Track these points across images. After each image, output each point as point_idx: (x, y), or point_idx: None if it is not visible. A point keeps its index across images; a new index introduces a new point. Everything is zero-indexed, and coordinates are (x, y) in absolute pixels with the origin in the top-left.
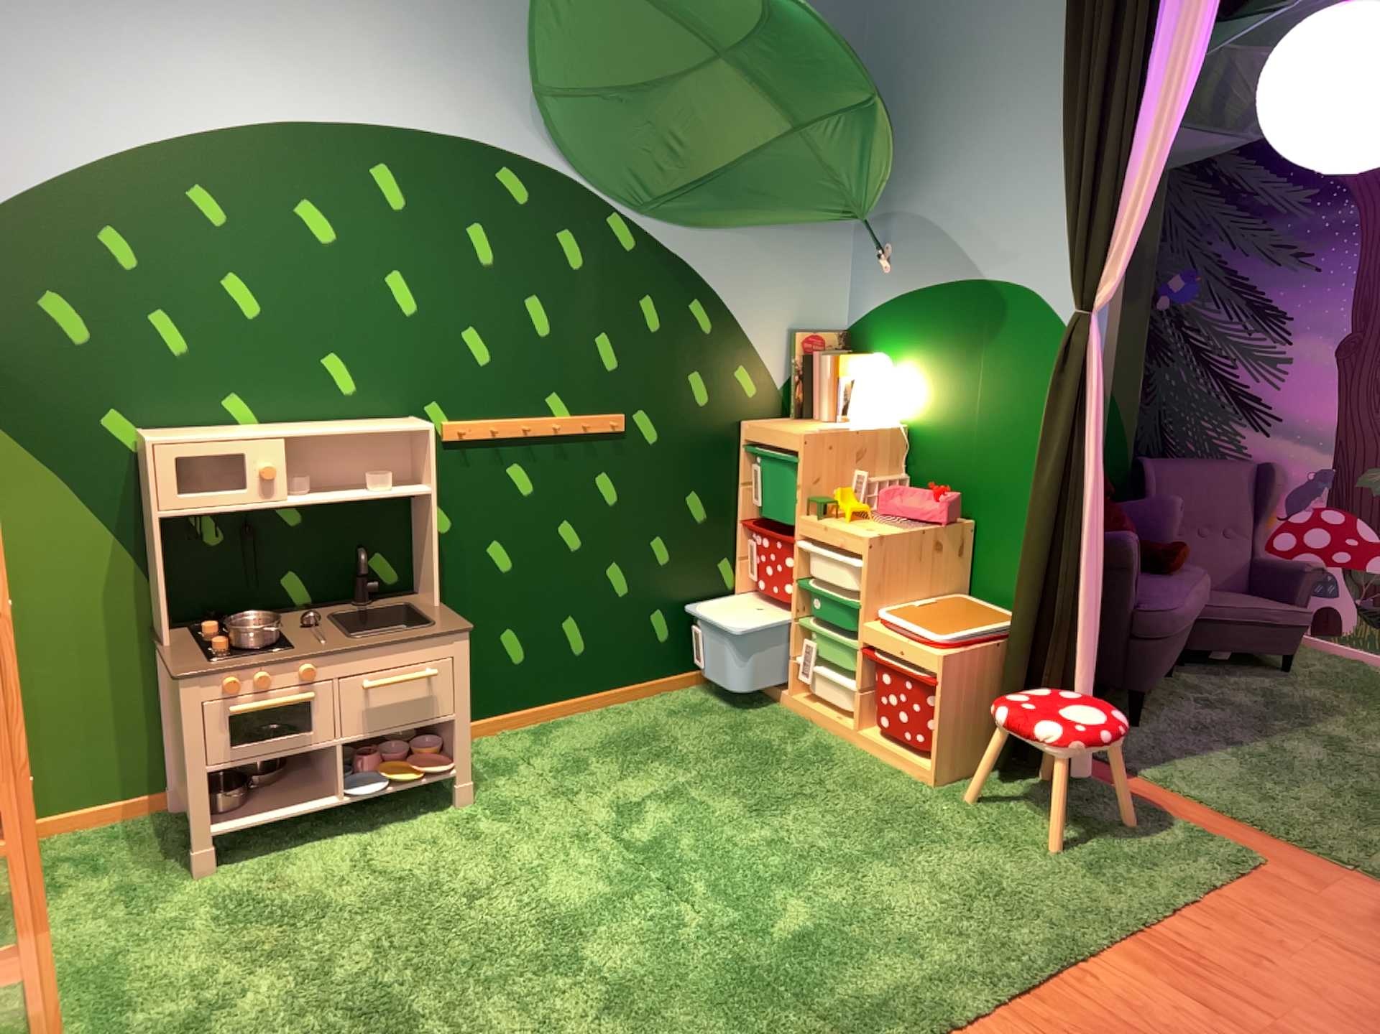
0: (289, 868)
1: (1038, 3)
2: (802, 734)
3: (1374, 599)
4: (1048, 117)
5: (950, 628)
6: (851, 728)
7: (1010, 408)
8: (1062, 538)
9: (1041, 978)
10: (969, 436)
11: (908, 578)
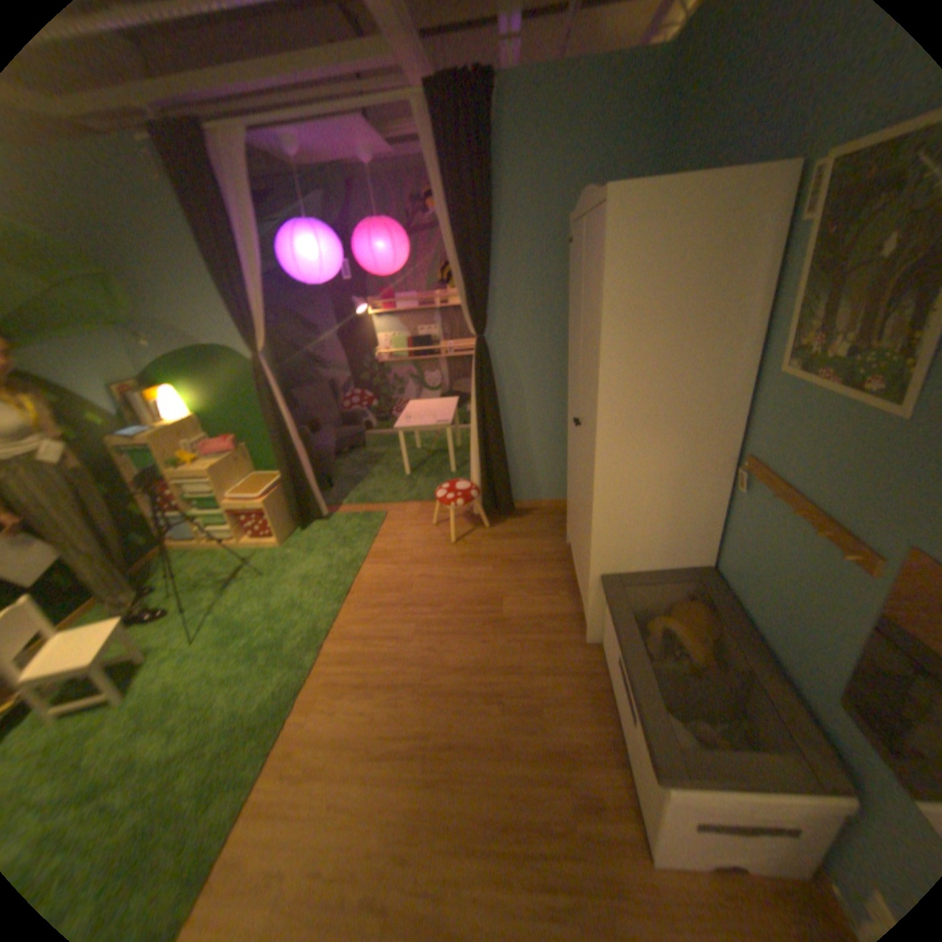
0: None
1: (171, 216)
2: (215, 556)
3: (379, 414)
4: (201, 271)
5: (259, 489)
6: (234, 543)
7: (240, 396)
8: (286, 441)
9: (349, 587)
10: (227, 411)
11: (231, 477)
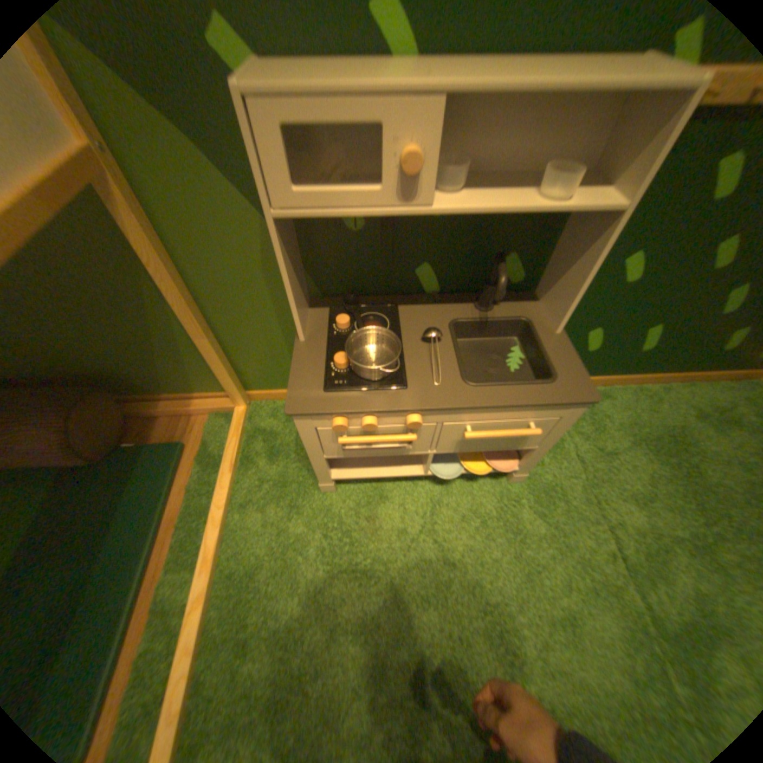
0: (381, 507)
1: None
2: None
3: None
4: None
5: None
6: None
7: None
8: None
9: None
10: None
11: None
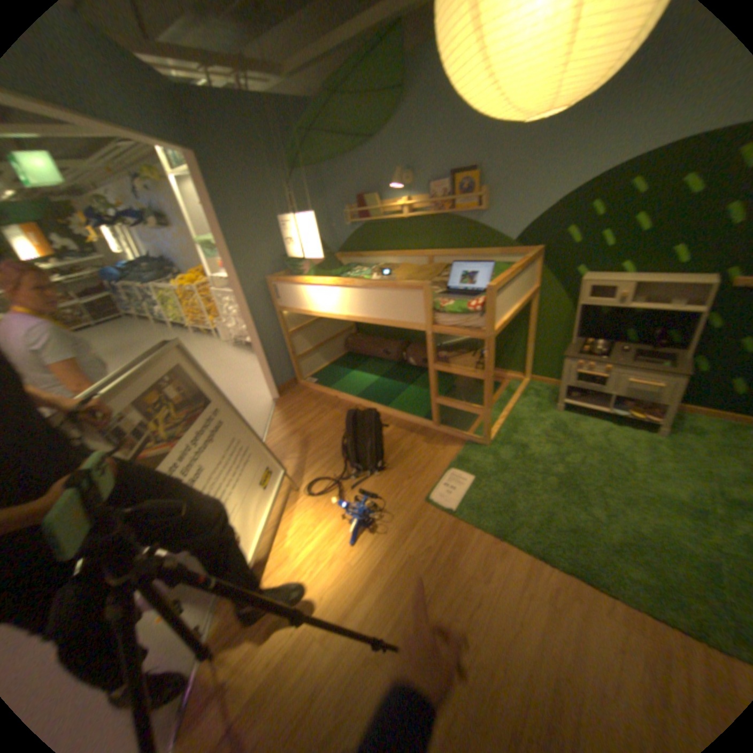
0: (582, 423)
1: None
2: None
3: None
4: None
5: None
6: None
7: None
8: None
9: None
10: None
11: None
